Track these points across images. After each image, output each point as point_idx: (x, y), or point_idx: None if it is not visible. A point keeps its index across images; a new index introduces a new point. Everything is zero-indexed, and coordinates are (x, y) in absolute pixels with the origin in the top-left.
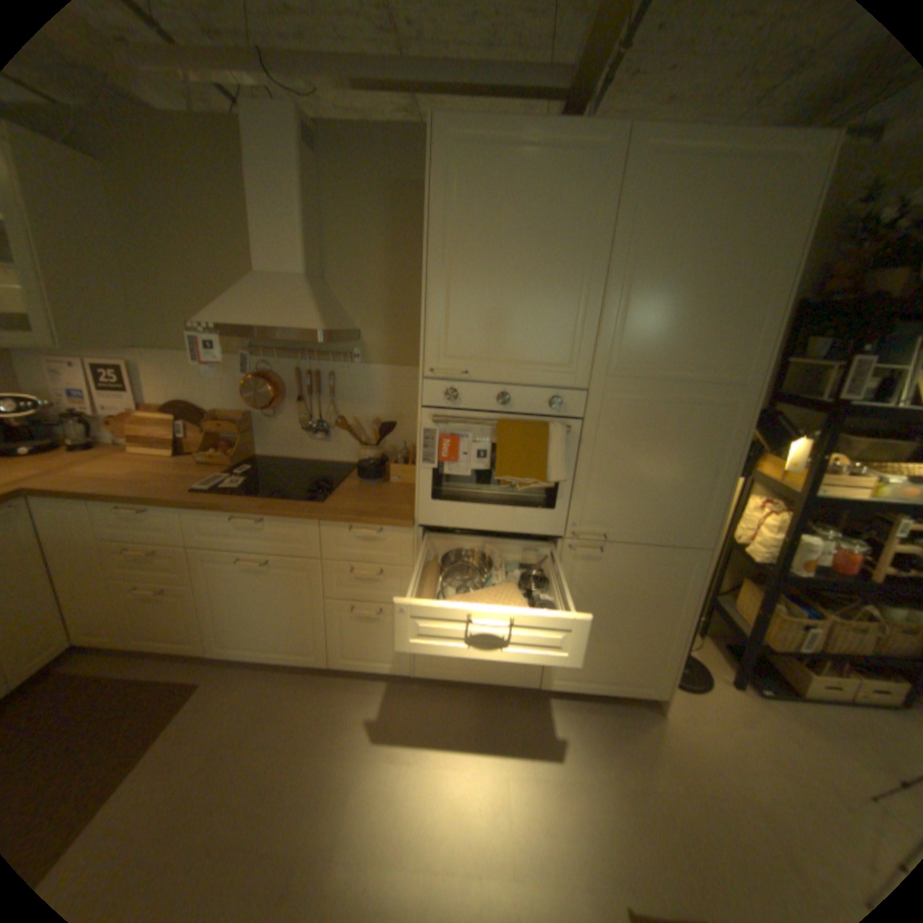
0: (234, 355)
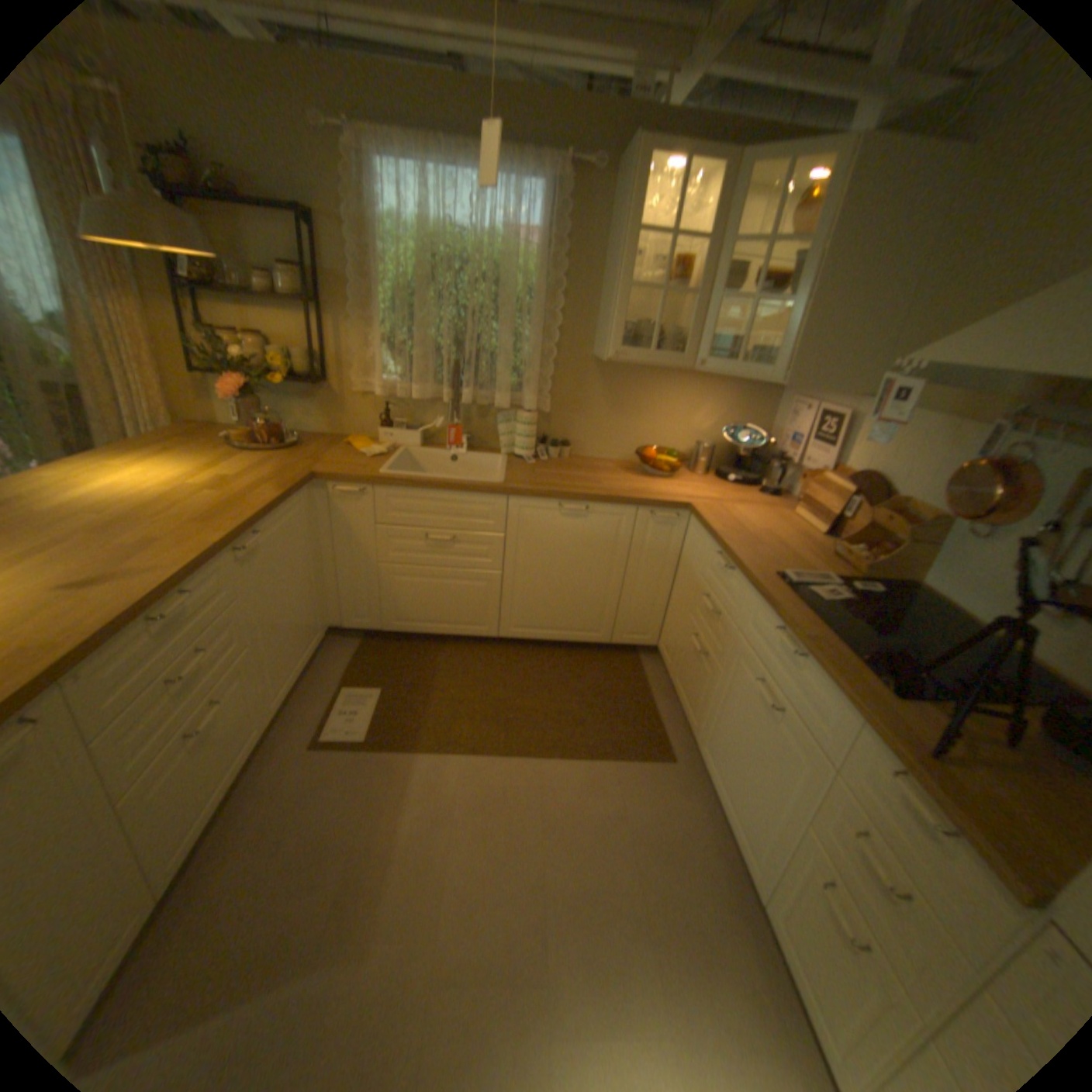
0: (987, 425)
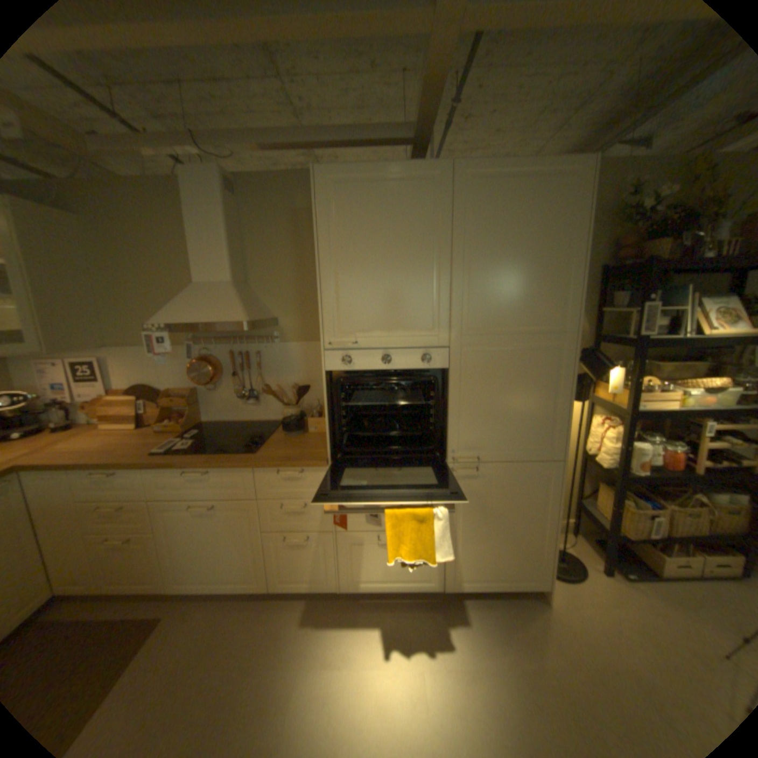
0: (180, 345)
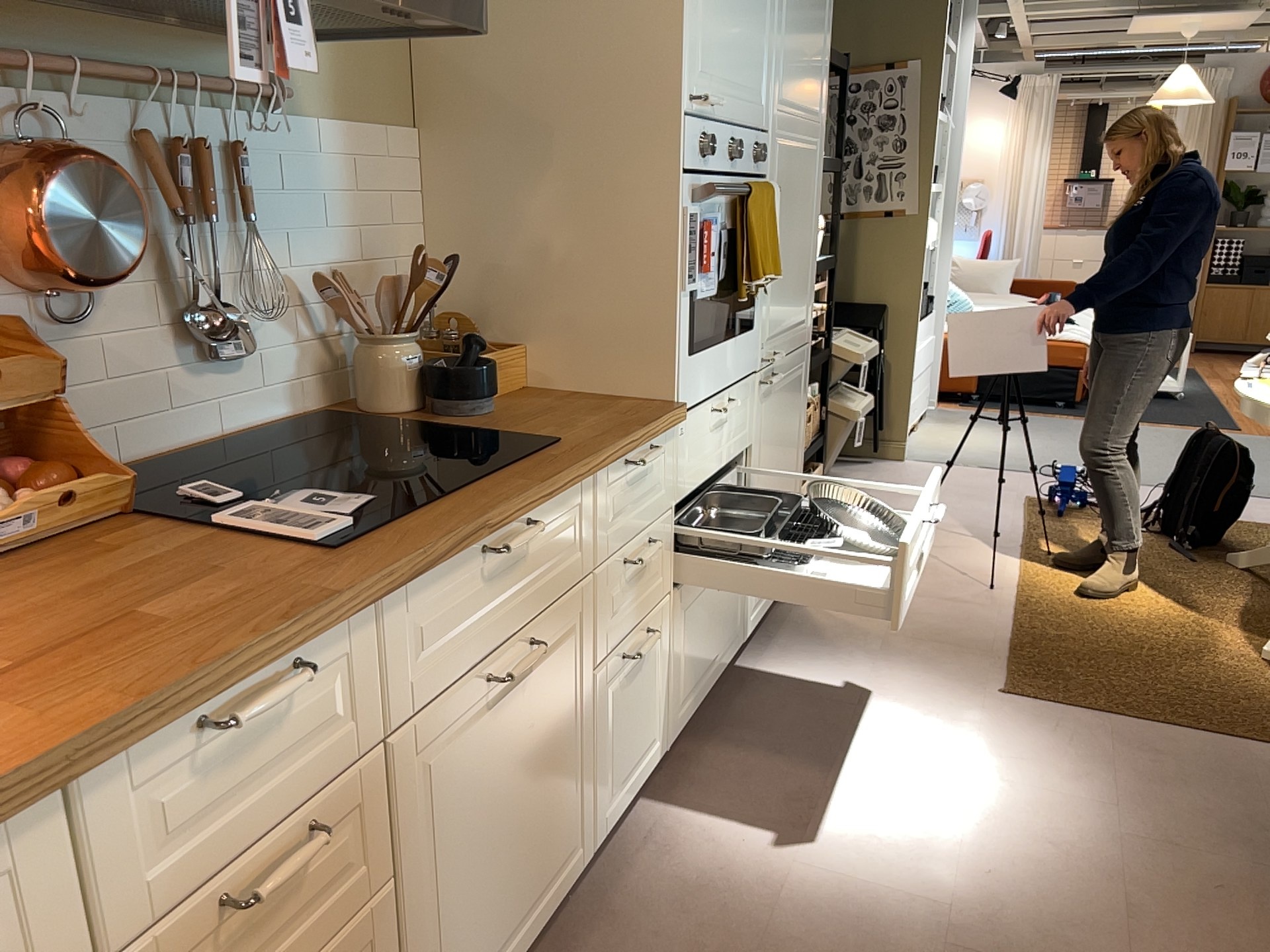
0: None
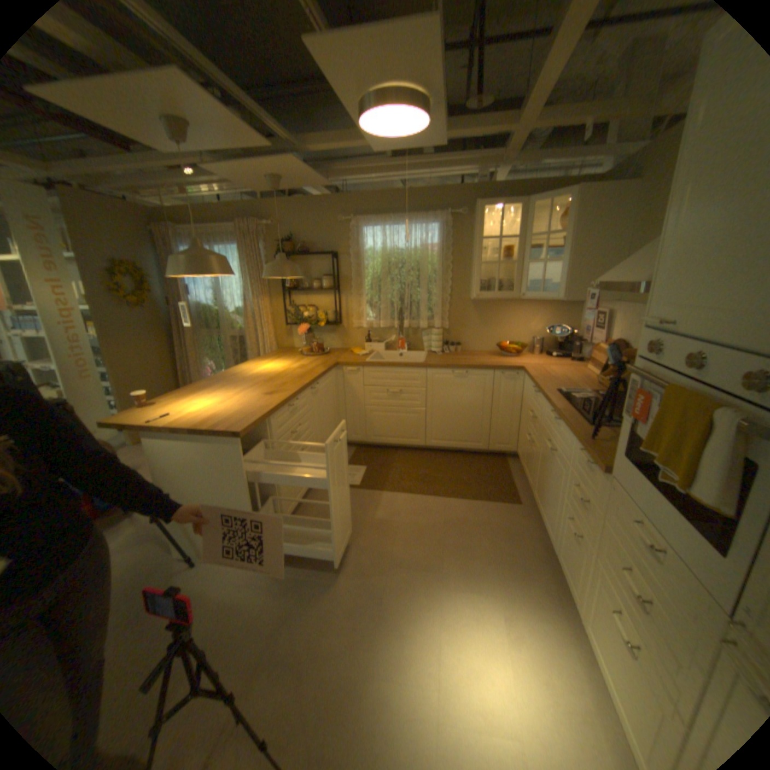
0: None
